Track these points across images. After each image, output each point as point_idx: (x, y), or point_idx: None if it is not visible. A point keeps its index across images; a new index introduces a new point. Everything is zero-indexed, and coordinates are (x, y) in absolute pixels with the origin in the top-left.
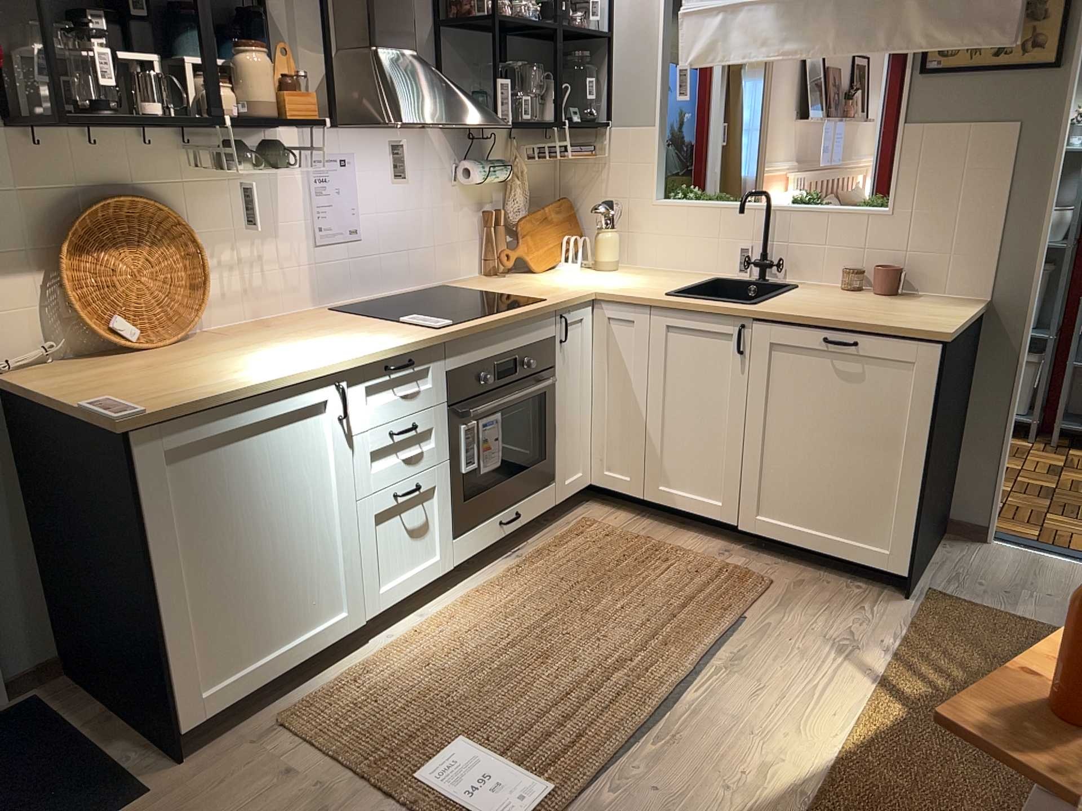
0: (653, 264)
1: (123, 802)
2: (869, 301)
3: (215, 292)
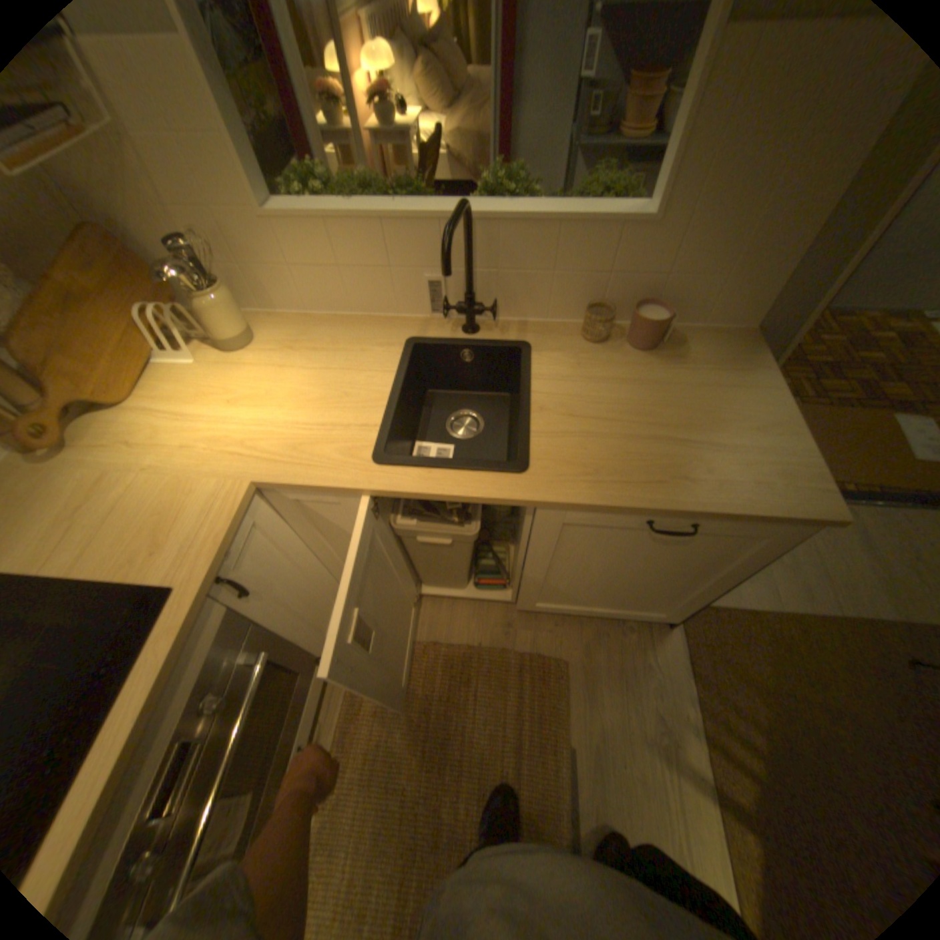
0: (296, 308)
1: None
2: (645, 387)
3: None
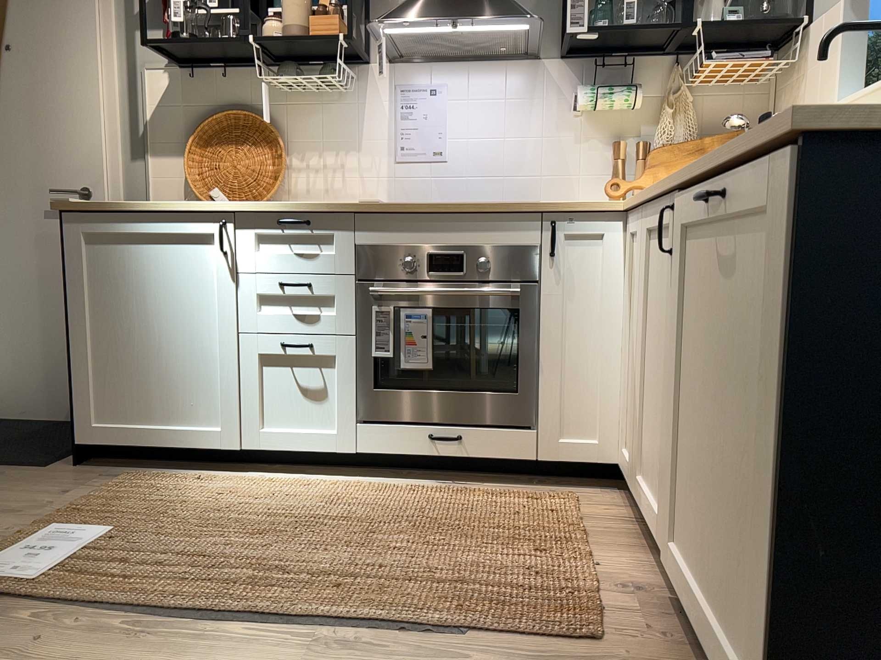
0: None
1: (34, 464)
2: None
3: (300, 186)
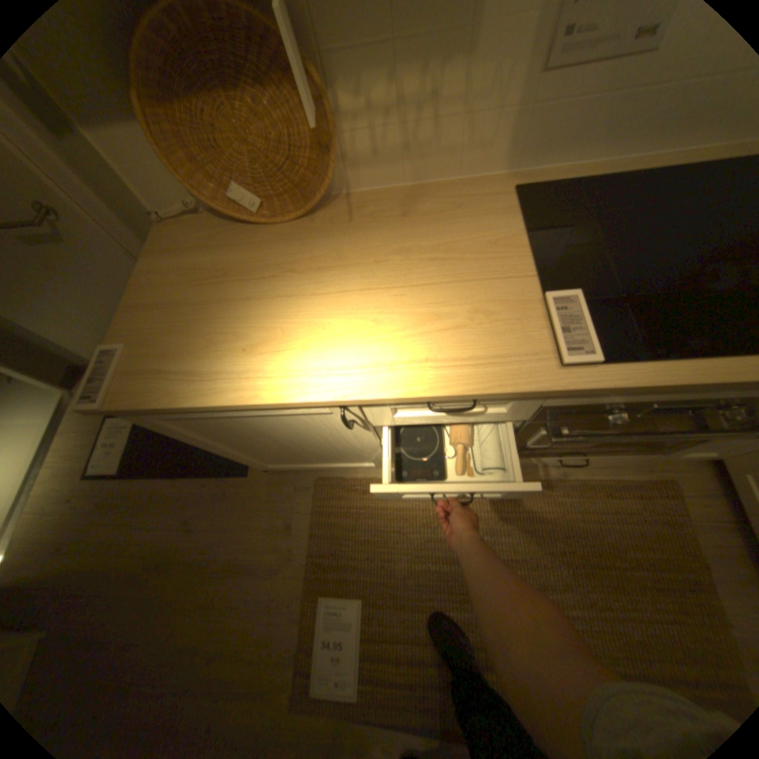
0: None
1: (234, 472)
2: None
3: (363, 143)
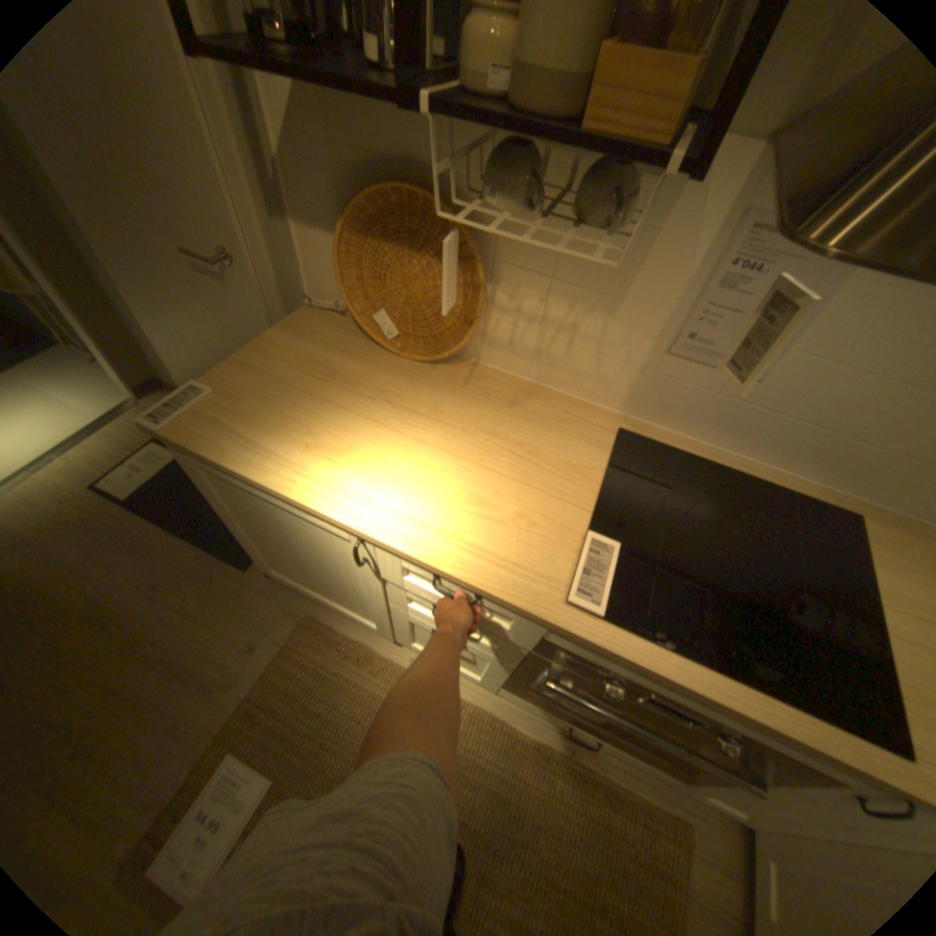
0: None
1: (236, 562)
2: None
3: (504, 332)
